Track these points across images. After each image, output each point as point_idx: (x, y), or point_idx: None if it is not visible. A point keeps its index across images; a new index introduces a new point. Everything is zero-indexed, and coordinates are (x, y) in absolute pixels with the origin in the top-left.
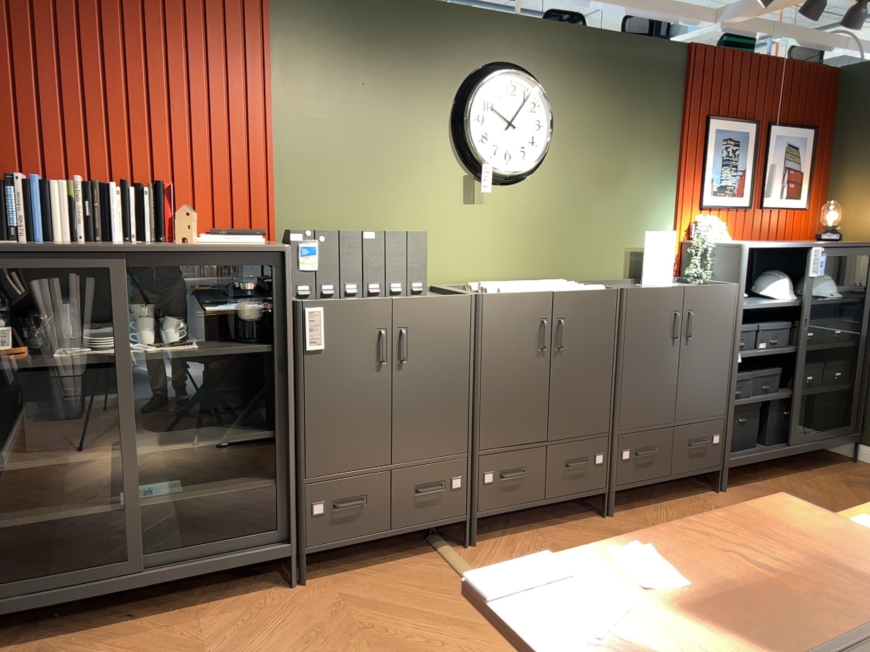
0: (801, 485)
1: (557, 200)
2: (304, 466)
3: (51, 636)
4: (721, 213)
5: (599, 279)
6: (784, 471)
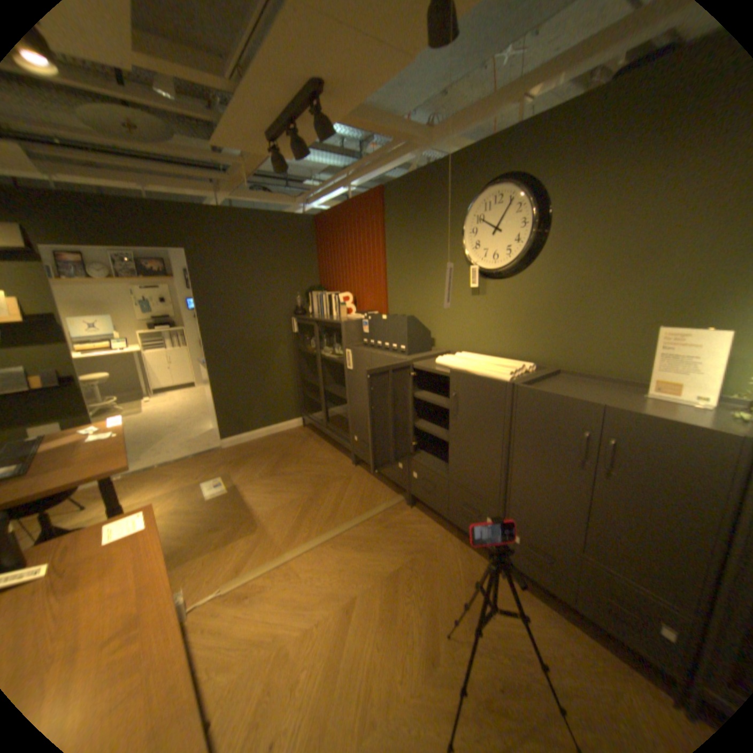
0: None
1: (555, 288)
2: (352, 418)
3: (318, 435)
4: None
5: (608, 373)
6: None
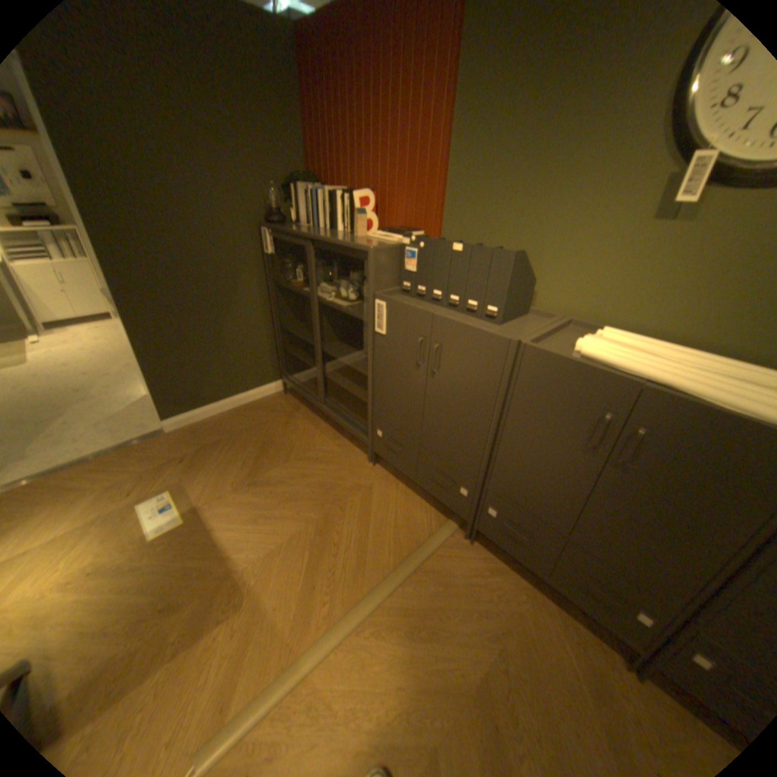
0: None
1: None
2: (374, 404)
3: (306, 407)
4: None
5: None
6: None
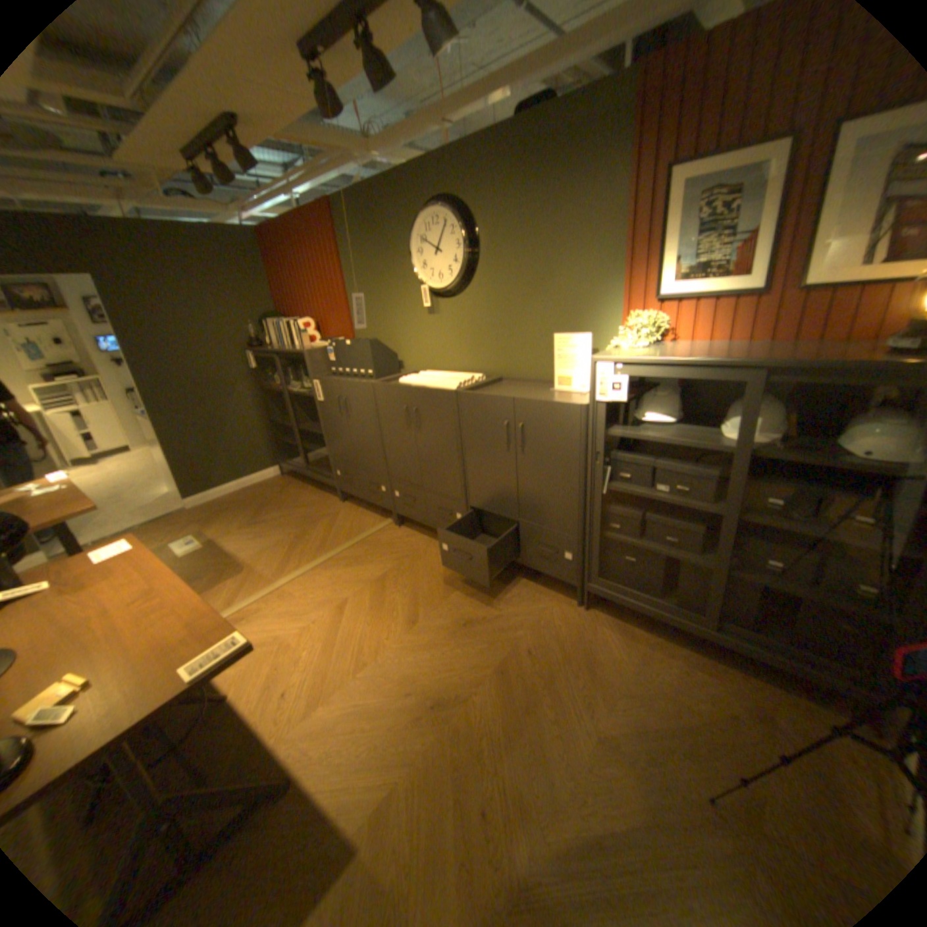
0: (679, 669)
1: (491, 306)
2: (331, 452)
3: (299, 481)
4: (701, 303)
5: (535, 377)
6: (711, 652)
